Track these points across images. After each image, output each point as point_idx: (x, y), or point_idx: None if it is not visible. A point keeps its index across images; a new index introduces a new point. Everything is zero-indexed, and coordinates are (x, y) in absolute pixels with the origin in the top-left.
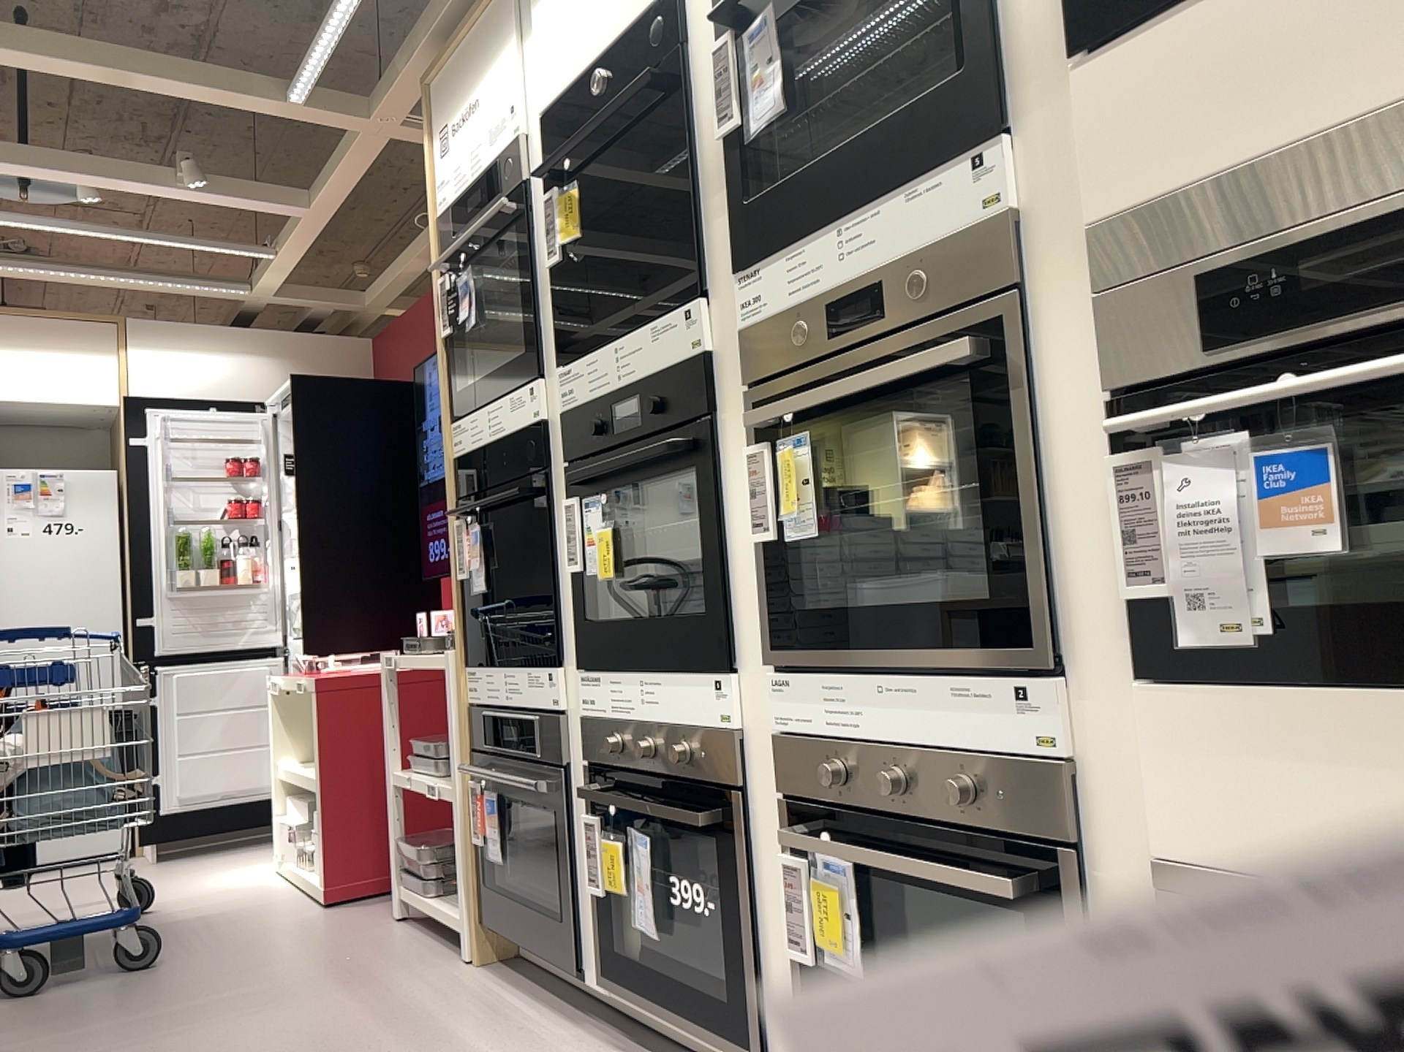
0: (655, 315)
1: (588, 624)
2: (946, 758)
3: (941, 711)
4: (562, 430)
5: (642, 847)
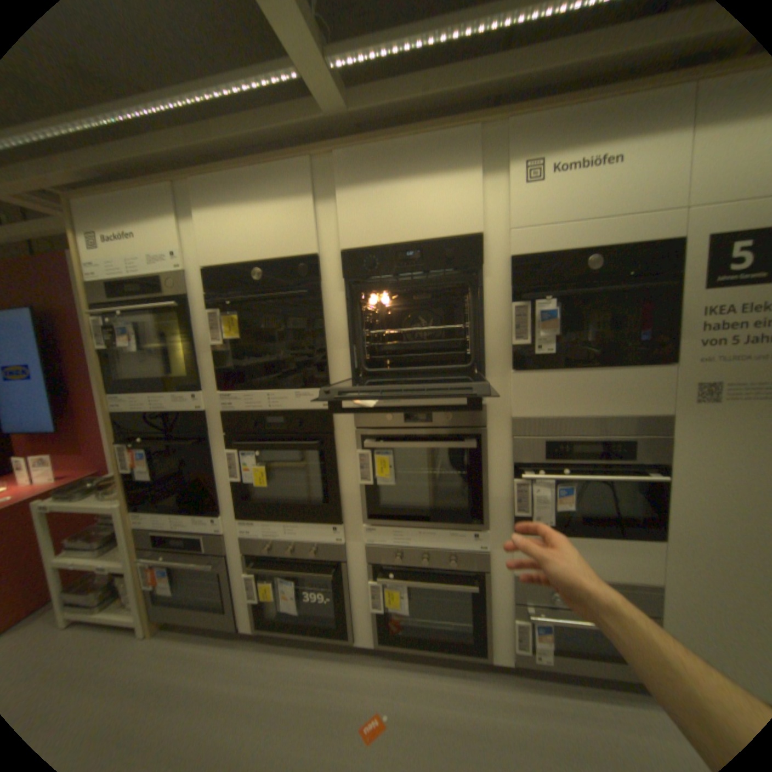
0: (297, 388)
1: (244, 503)
2: (446, 554)
3: (444, 541)
4: (219, 419)
5: (288, 586)
